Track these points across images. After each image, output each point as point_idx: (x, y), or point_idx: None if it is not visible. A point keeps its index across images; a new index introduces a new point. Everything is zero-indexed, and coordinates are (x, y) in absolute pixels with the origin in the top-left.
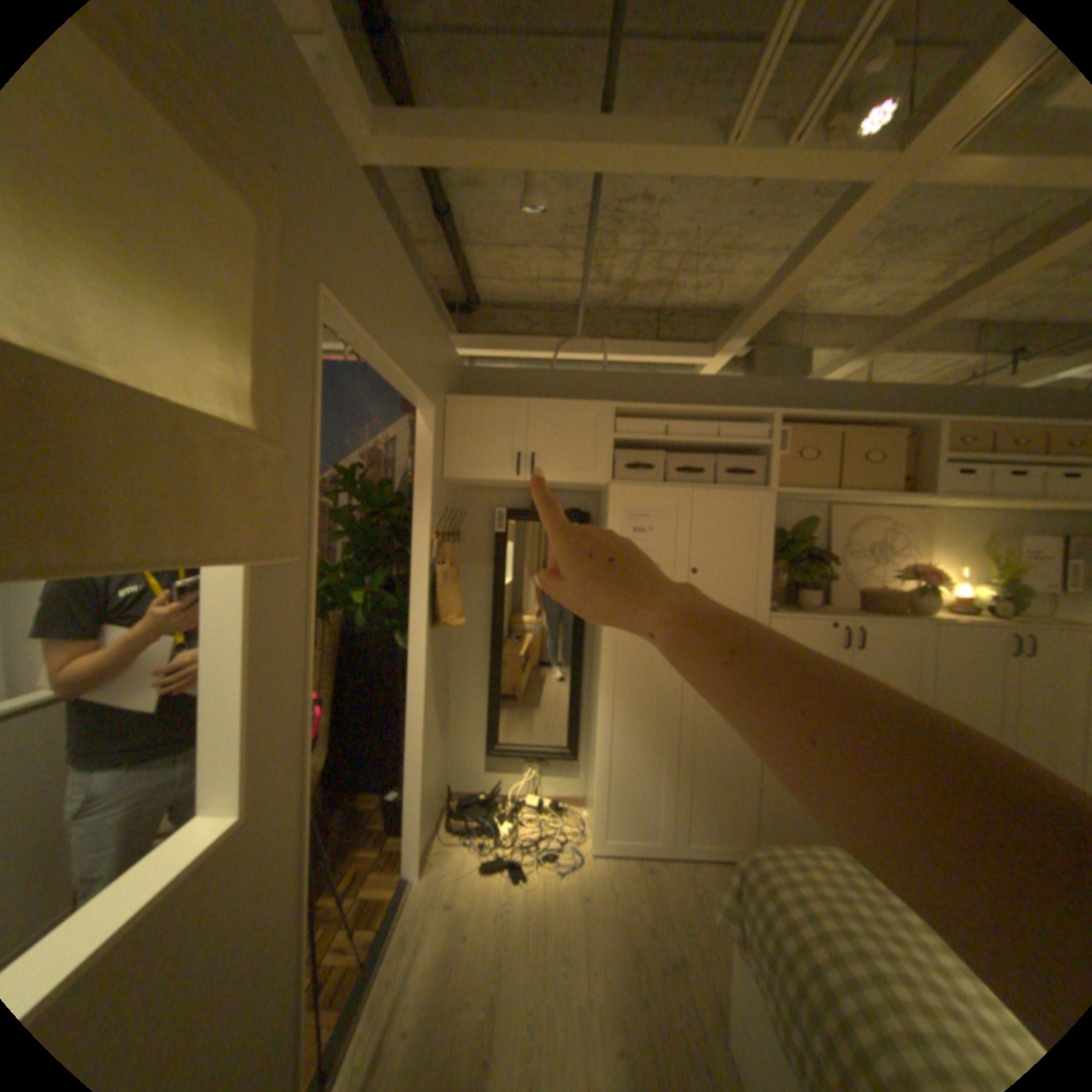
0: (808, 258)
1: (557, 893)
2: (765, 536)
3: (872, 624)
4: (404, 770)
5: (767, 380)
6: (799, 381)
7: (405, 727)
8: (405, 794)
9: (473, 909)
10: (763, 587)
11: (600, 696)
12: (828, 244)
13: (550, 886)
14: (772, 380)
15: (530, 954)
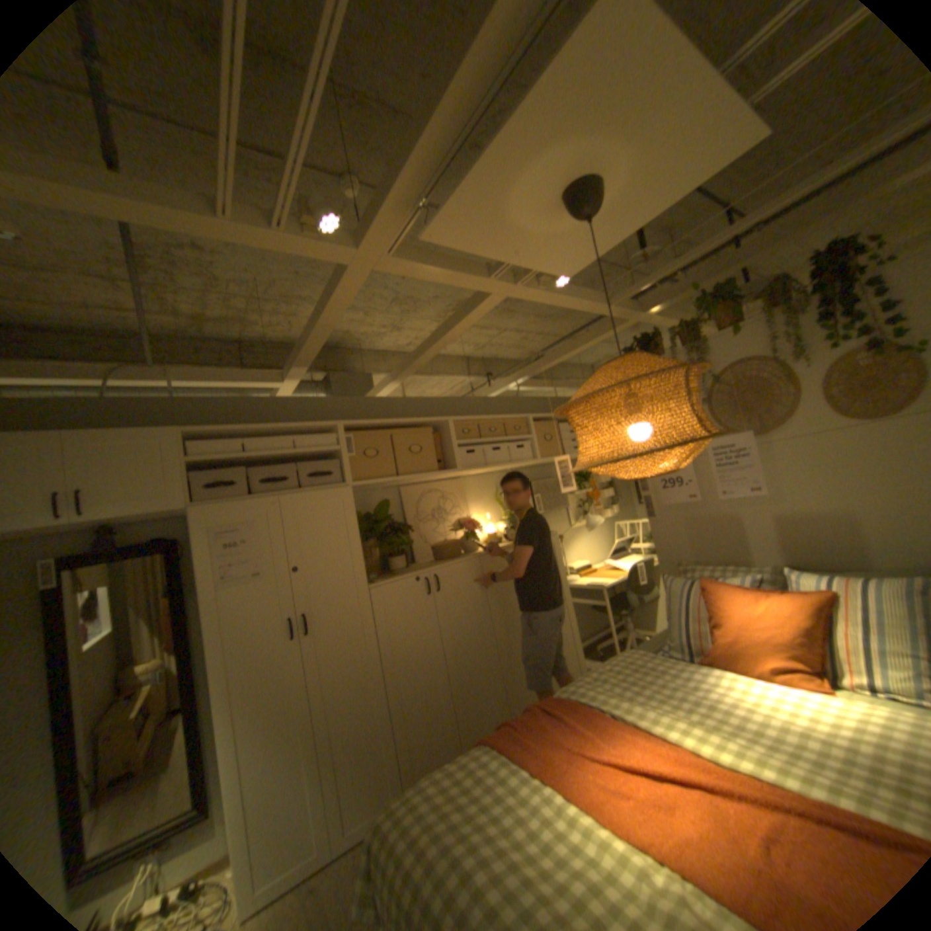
0: (325, 310)
1: None
2: (352, 522)
3: (440, 569)
4: None
5: (331, 398)
6: (356, 398)
7: None
8: None
9: None
10: (358, 564)
11: (216, 731)
12: (336, 302)
13: None
14: (336, 398)
15: None
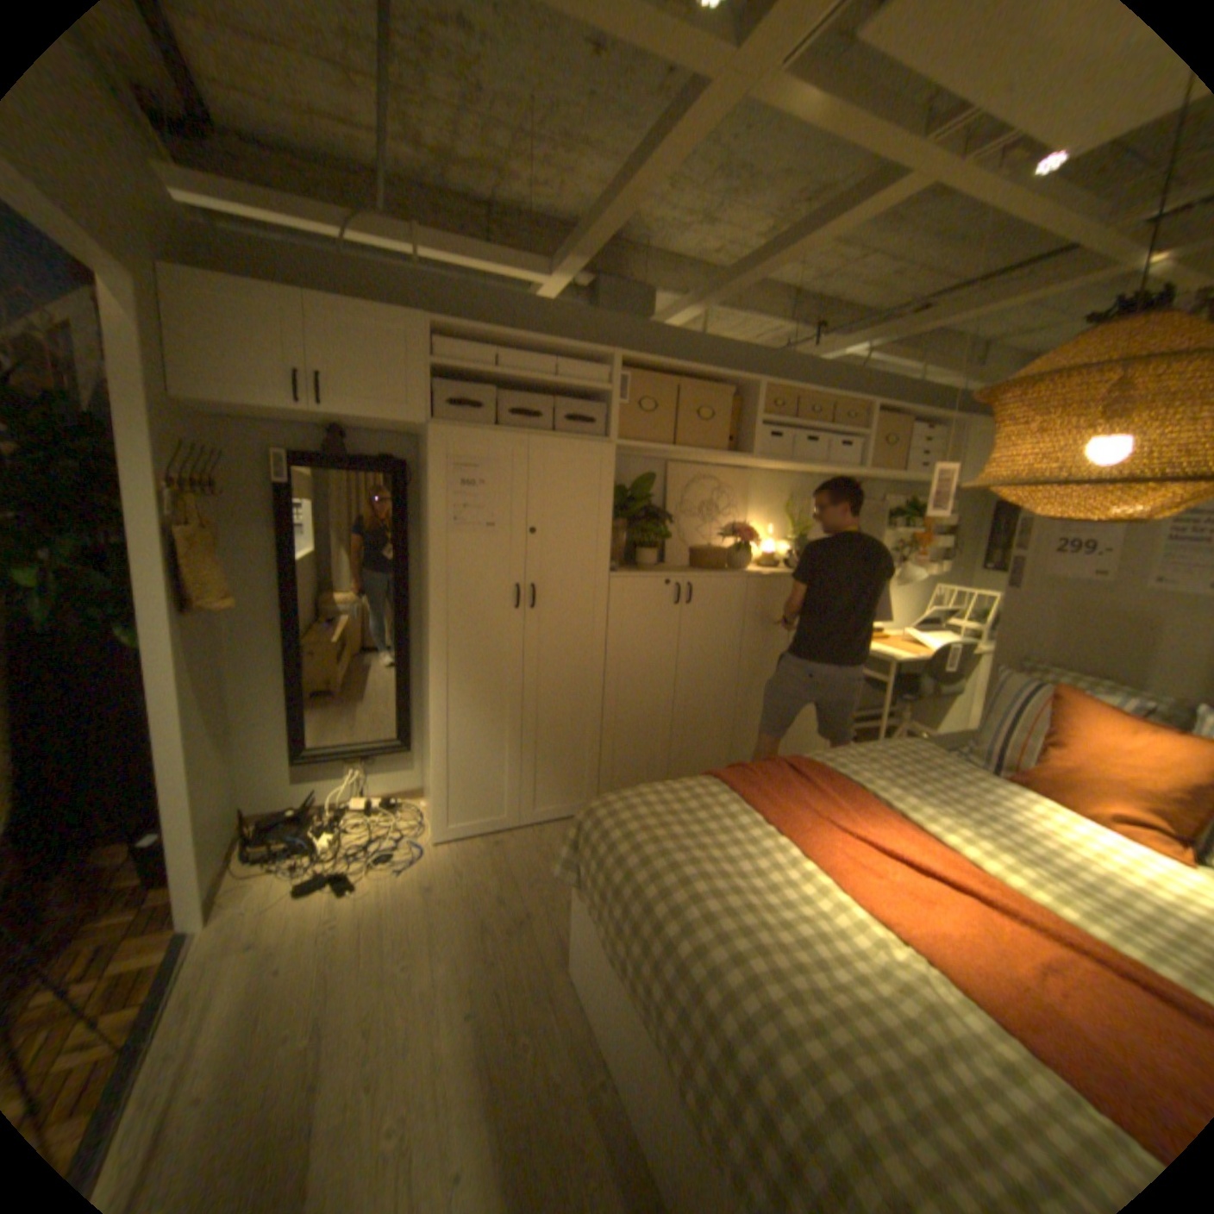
0: (649, 163)
1: (393, 890)
2: (606, 492)
3: (697, 579)
4: (161, 804)
5: (610, 314)
6: (642, 321)
7: (154, 749)
8: (168, 832)
9: (287, 935)
10: (603, 546)
11: (432, 676)
12: (669, 151)
13: (385, 885)
14: (615, 316)
15: (362, 959)
